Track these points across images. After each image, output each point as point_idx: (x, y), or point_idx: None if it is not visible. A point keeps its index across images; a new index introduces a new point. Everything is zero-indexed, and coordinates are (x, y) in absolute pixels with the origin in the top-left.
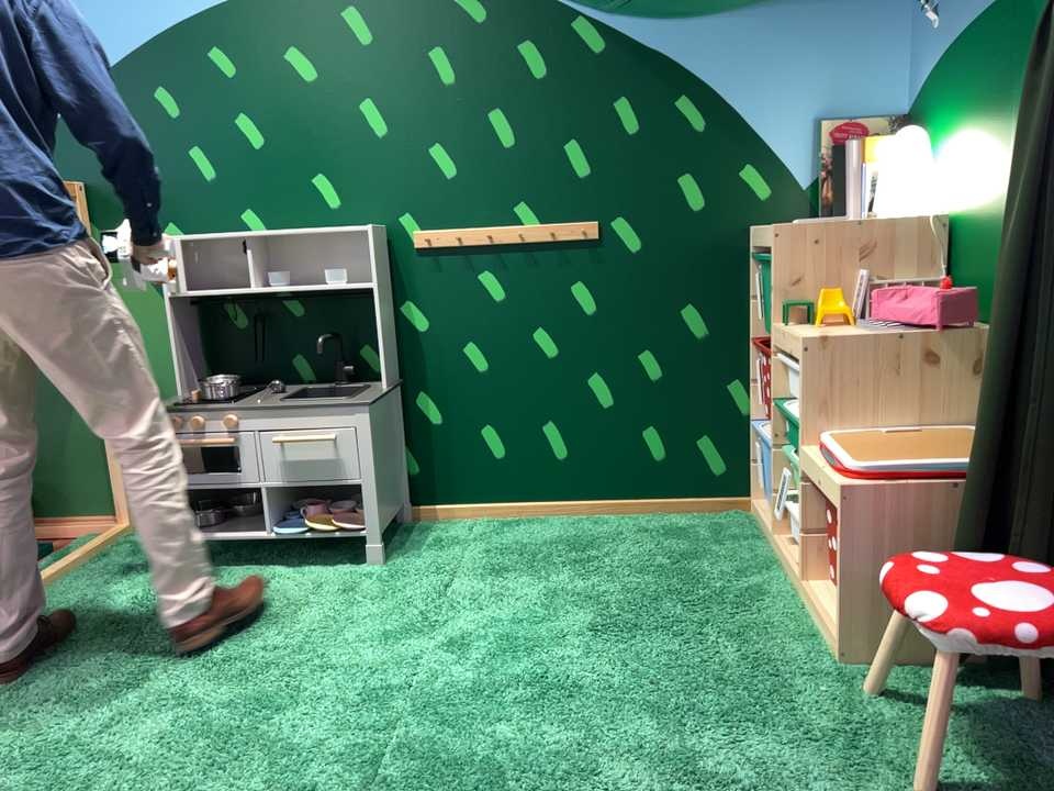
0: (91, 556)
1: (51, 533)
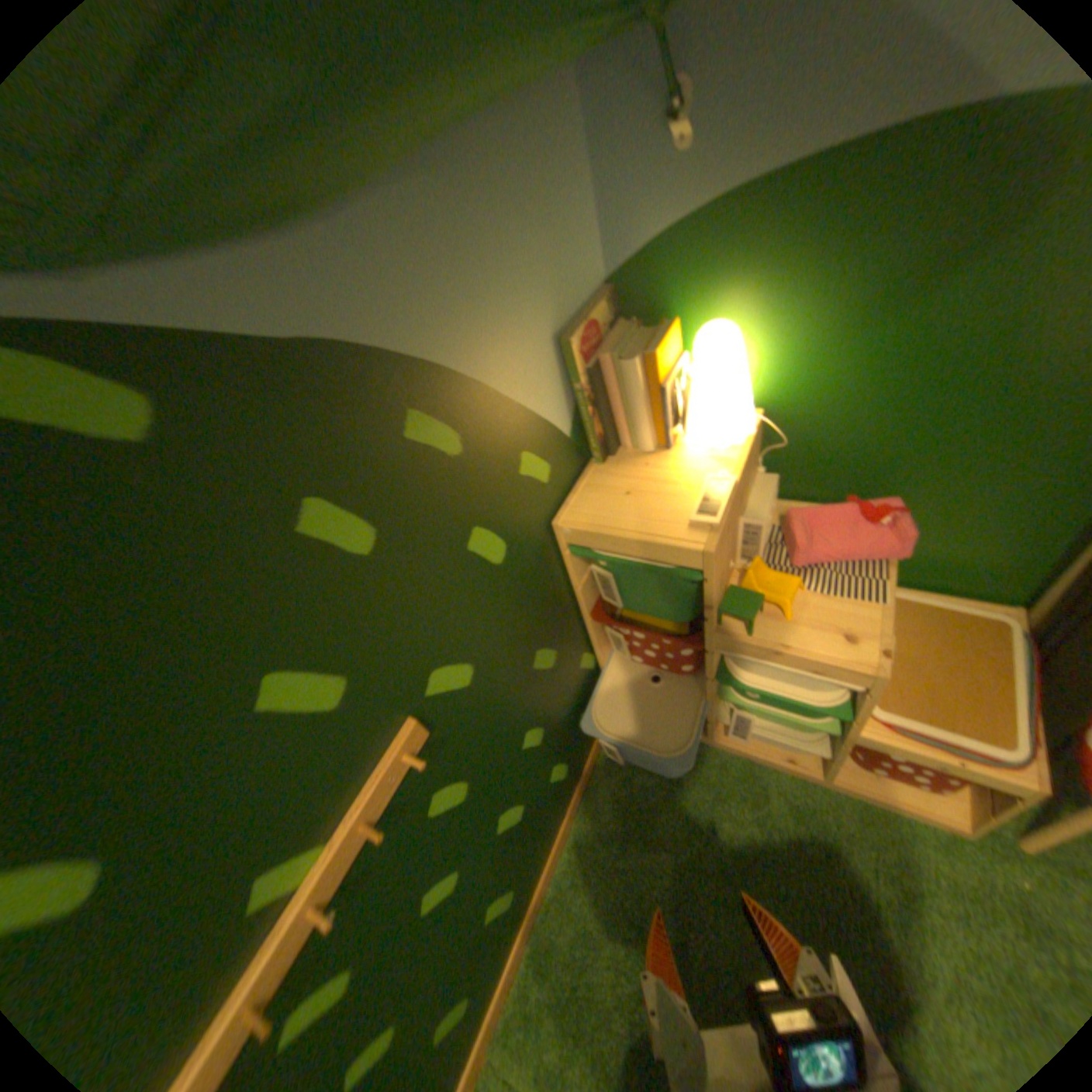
0: None
1: None
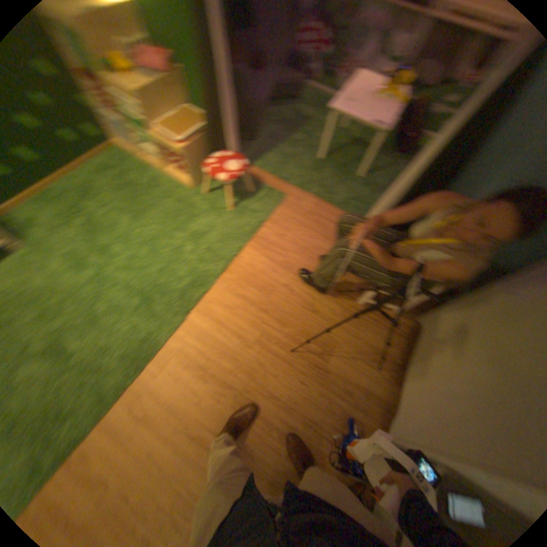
0: None
1: None
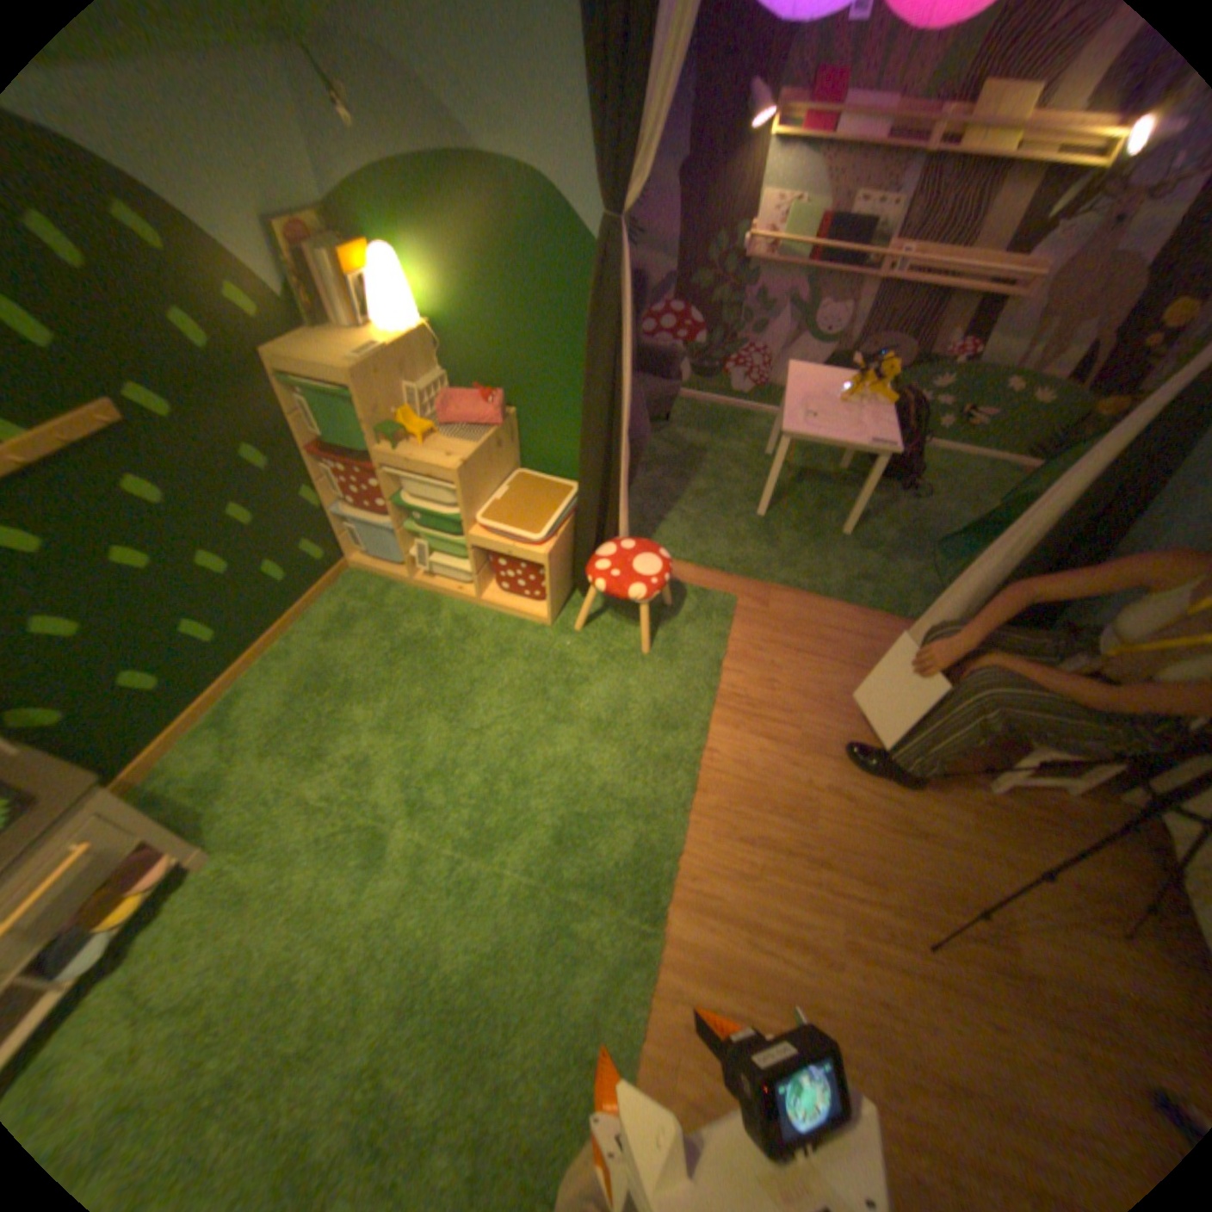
0: None
1: None
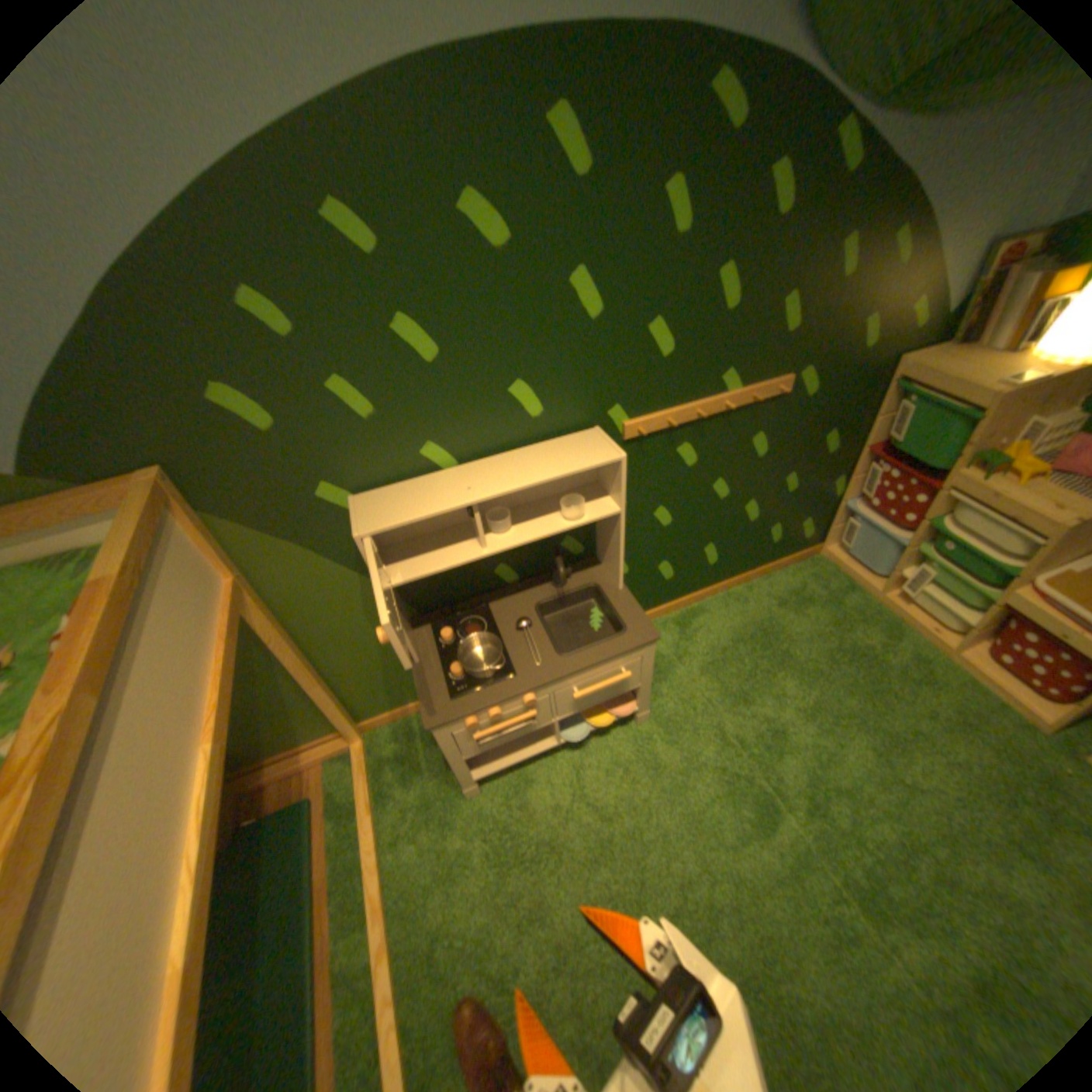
0: (372, 805)
1: (281, 777)
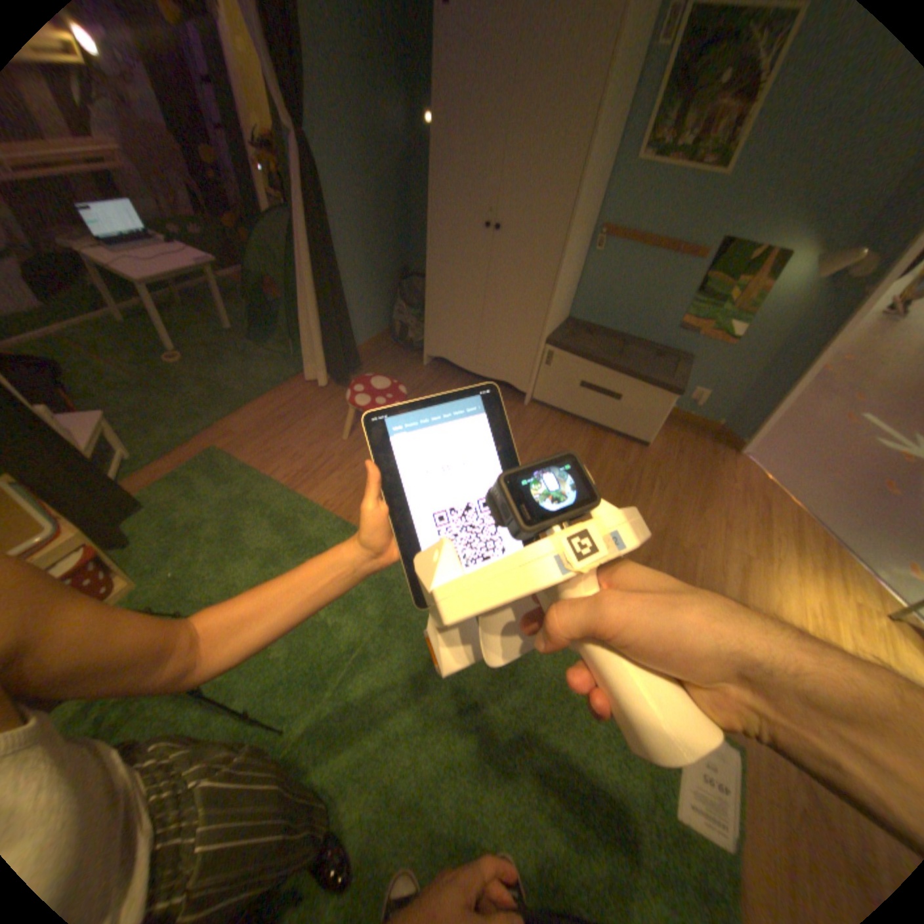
0: None
1: None
